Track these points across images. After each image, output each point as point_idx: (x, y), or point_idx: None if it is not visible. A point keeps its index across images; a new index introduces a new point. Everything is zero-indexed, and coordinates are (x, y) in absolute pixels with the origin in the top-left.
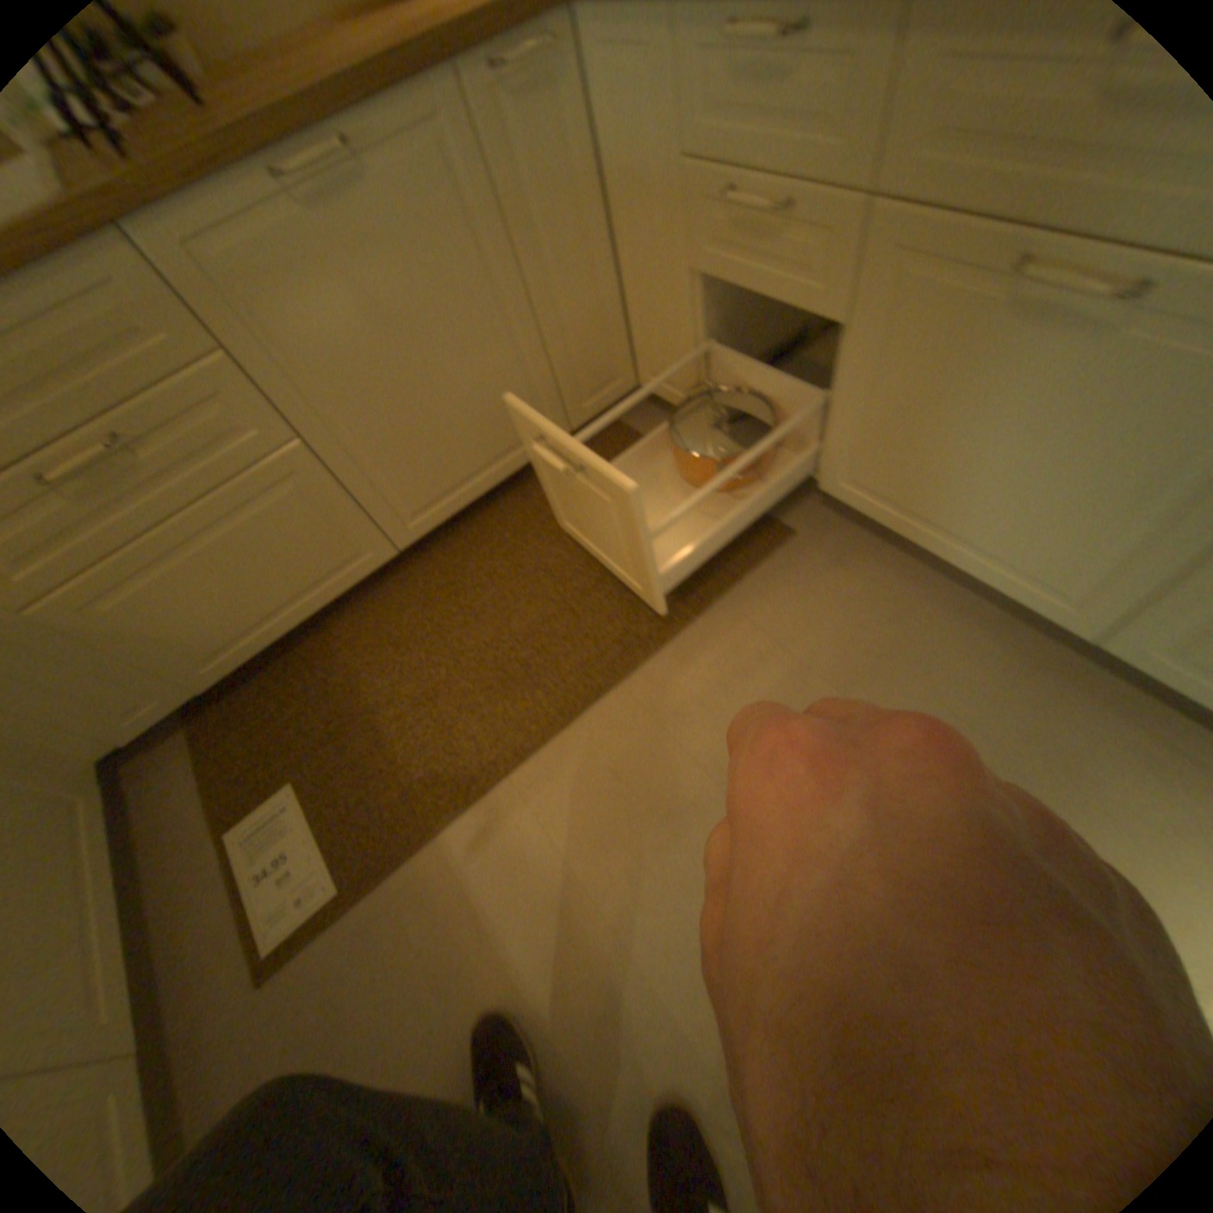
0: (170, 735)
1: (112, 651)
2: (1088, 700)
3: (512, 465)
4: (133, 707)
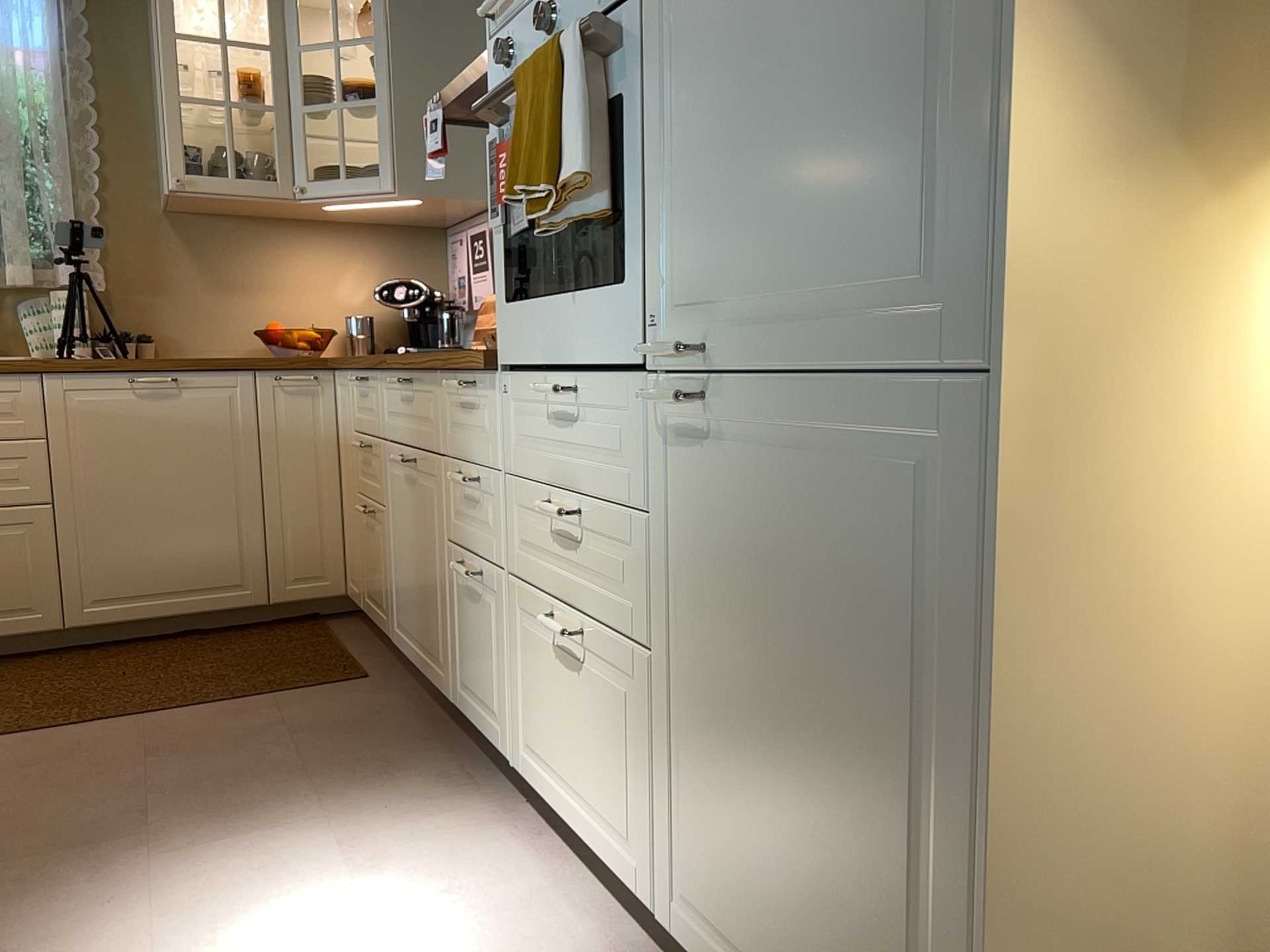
0: None
1: None
2: (449, 757)
3: (200, 604)
4: None
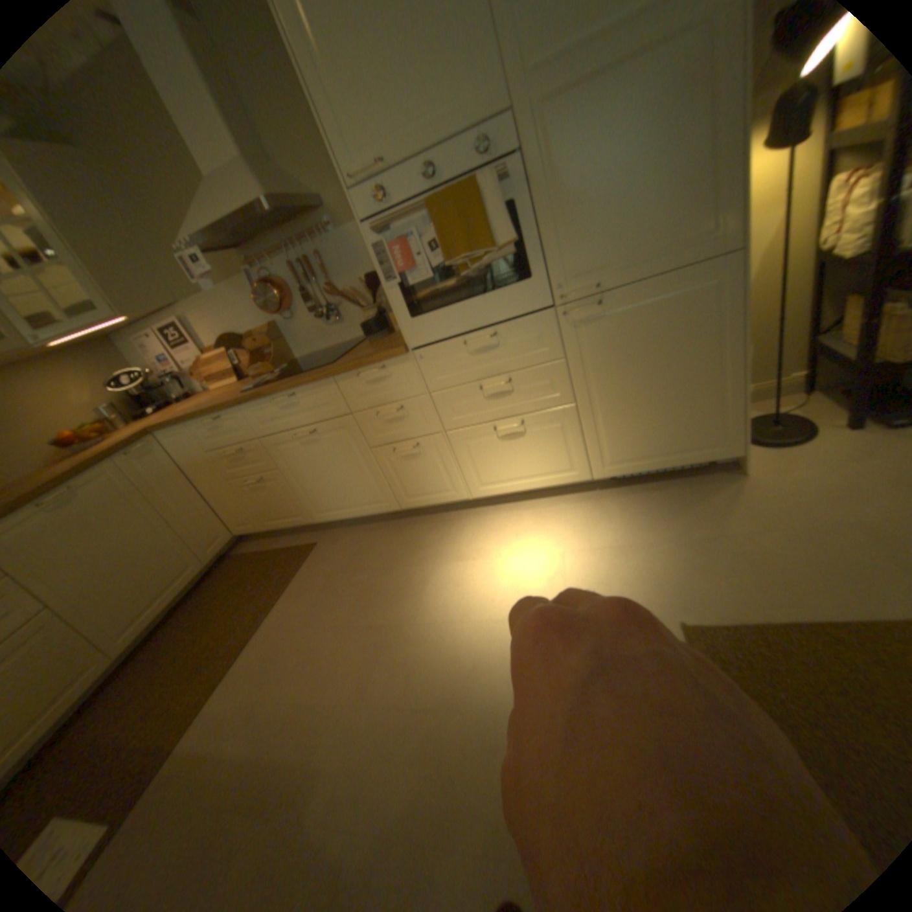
0: None
1: None
2: (415, 525)
3: (175, 591)
4: None
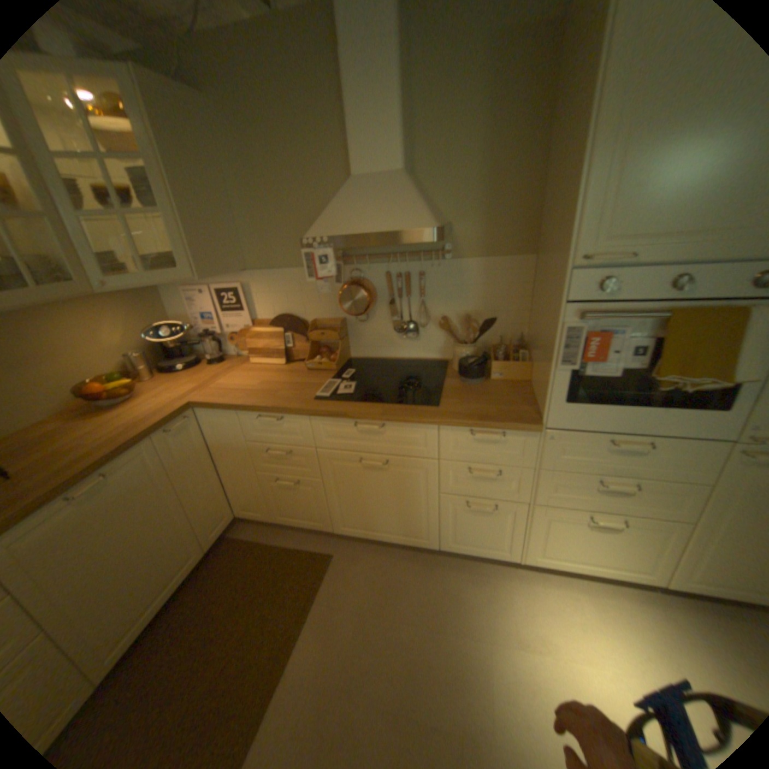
0: None
1: None
2: (450, 570)
3: (173, 587)
4: None
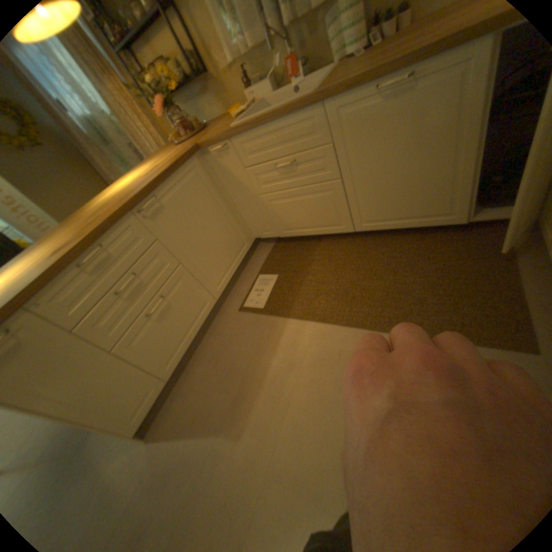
0: (272, 243)
1: (269, 215)
2: None
3: (422, 223)
4: (267, 231)
